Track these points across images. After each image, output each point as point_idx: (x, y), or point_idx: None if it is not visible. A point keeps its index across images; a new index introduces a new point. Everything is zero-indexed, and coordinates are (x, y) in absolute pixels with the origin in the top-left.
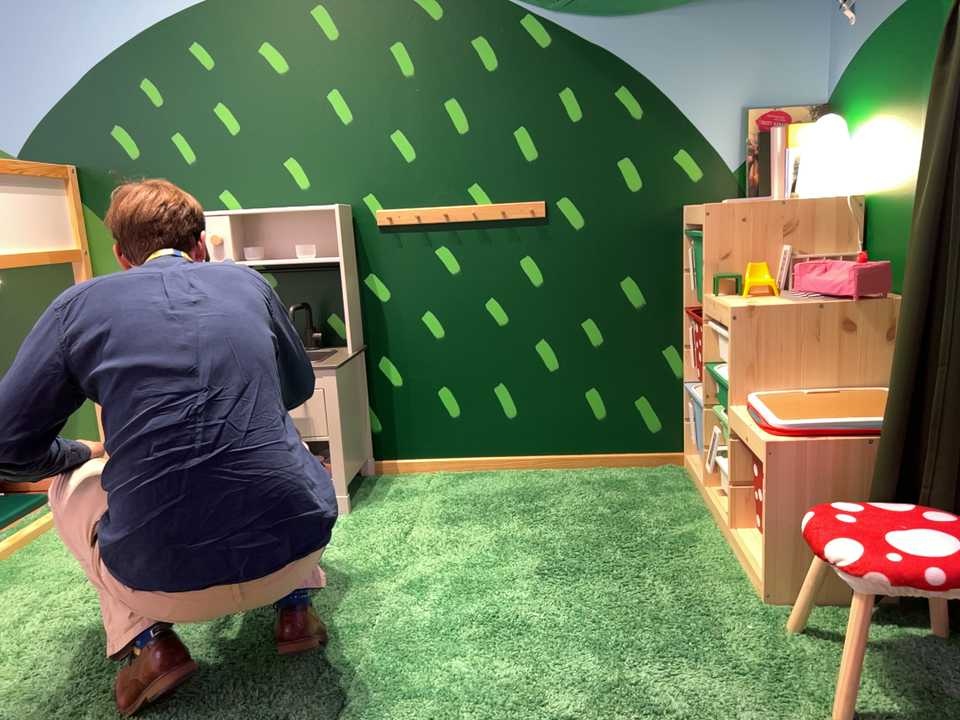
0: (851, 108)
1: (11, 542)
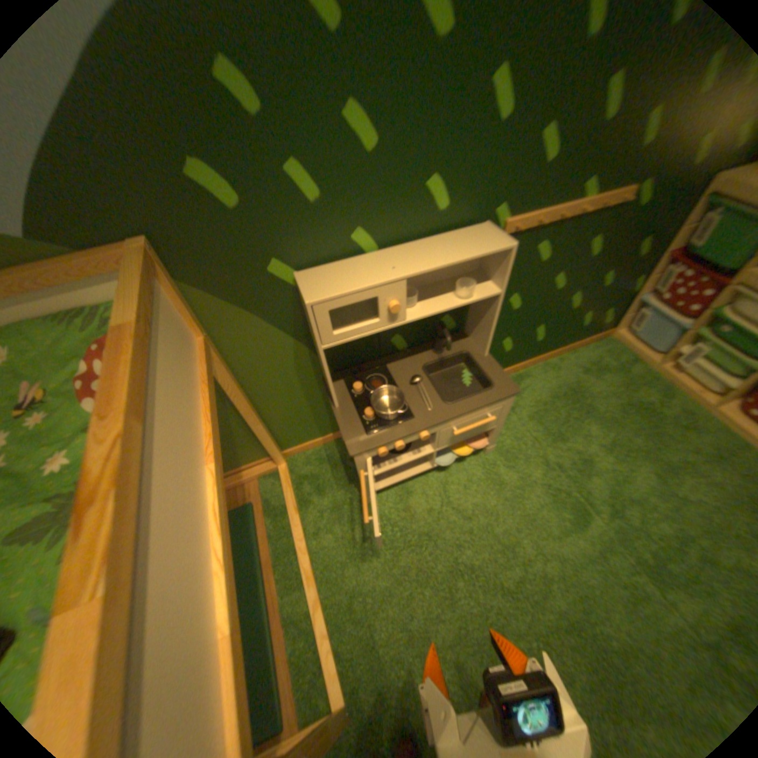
0: None
1: (312, 584)
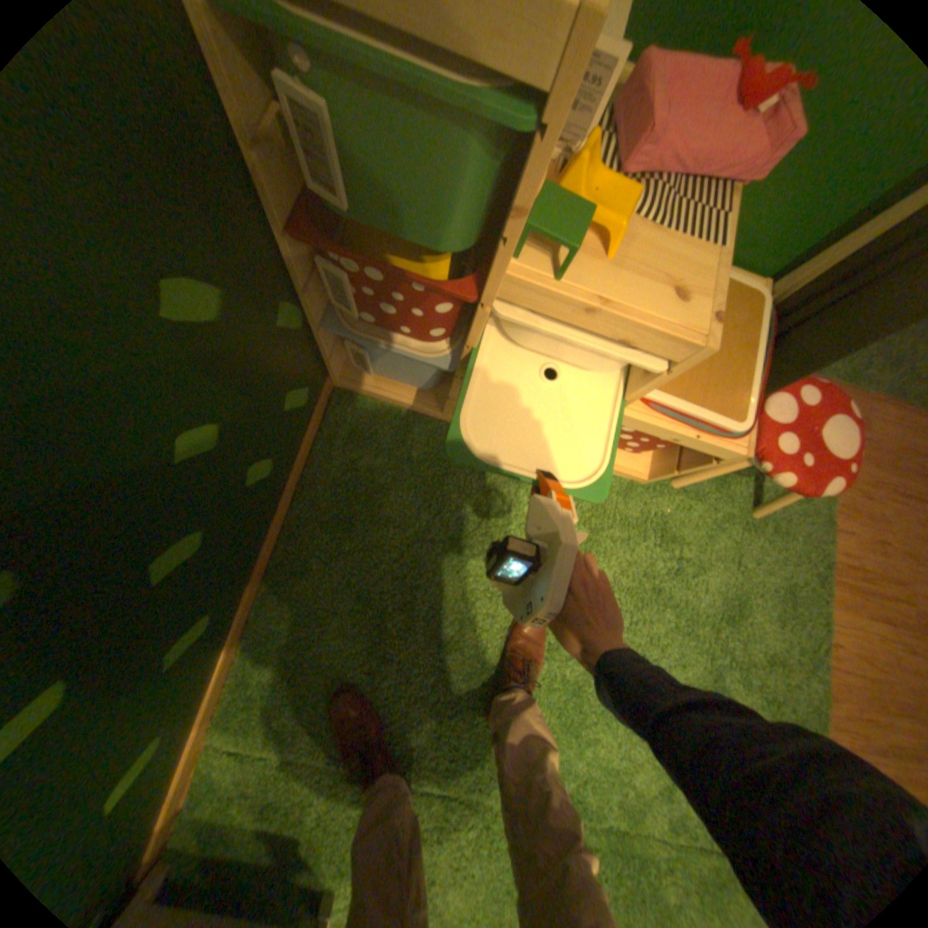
0: None
1: None
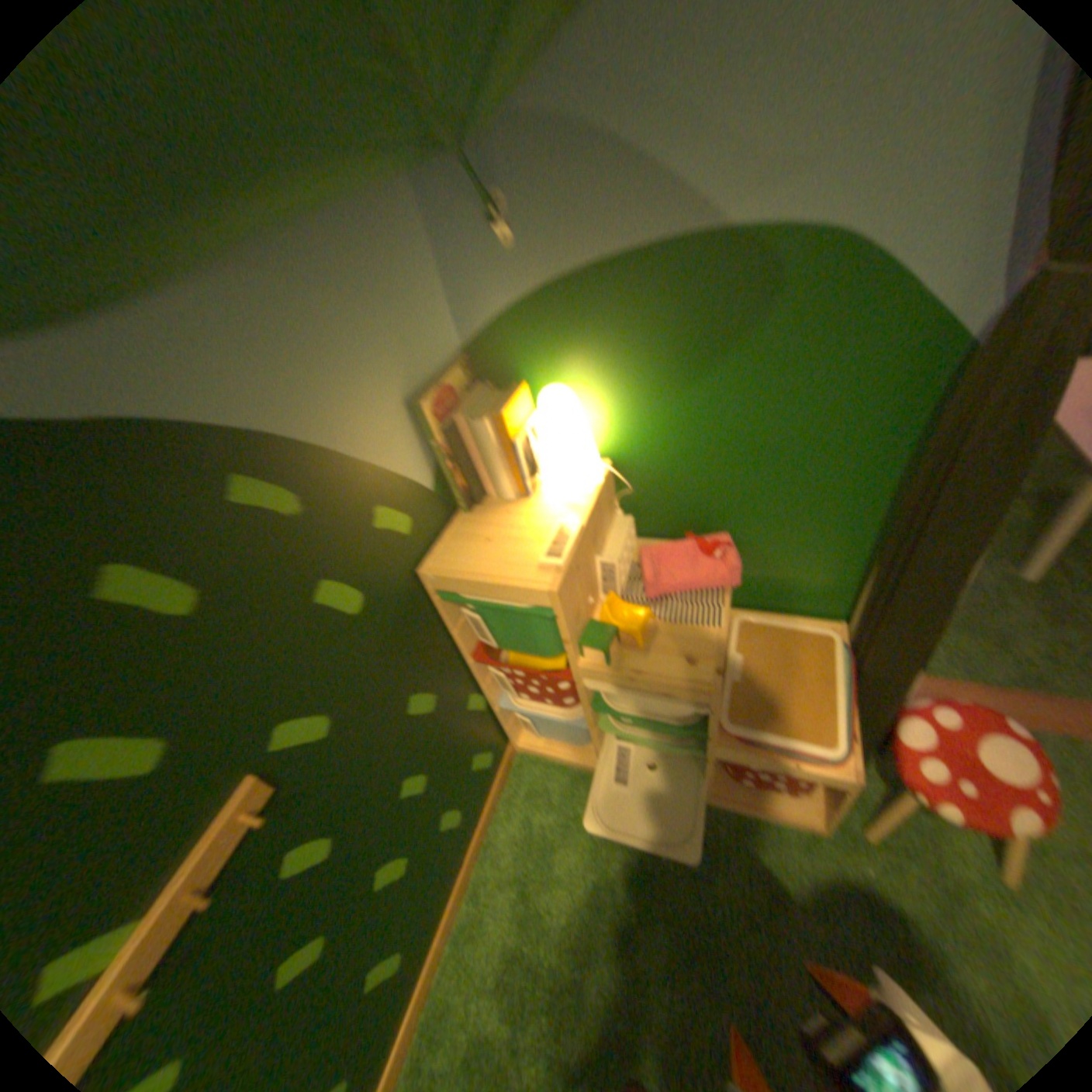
0: (542, 363)
1: None
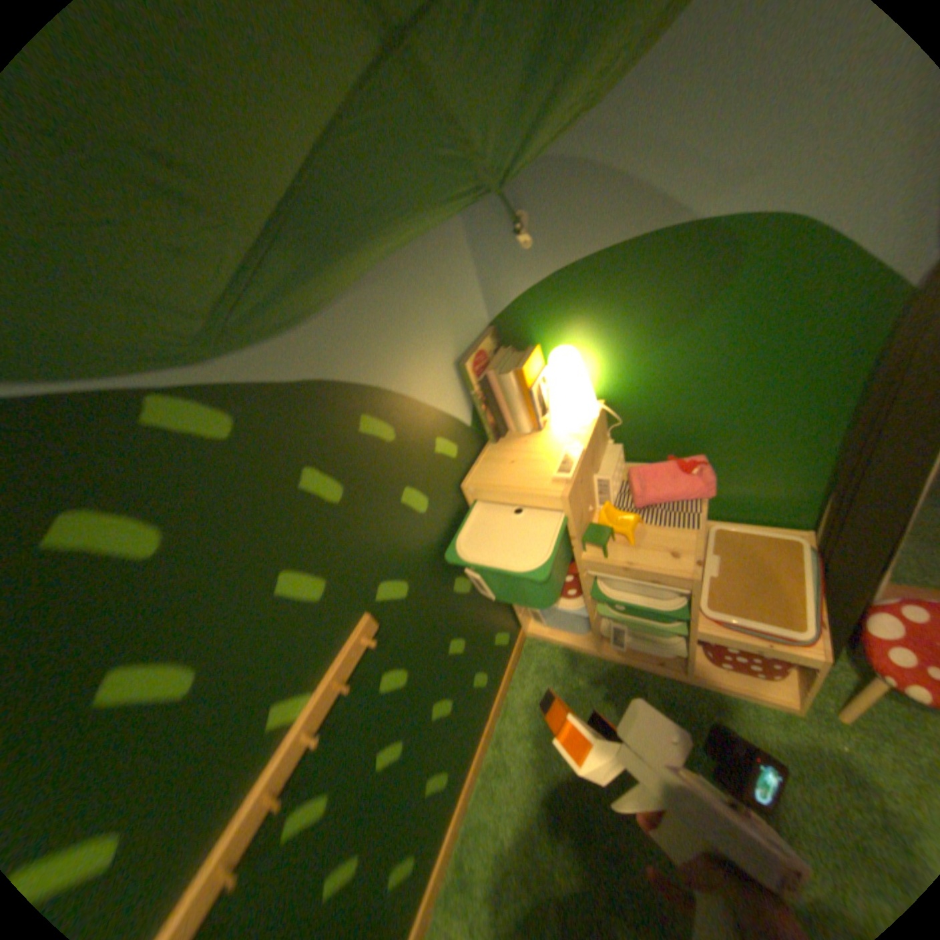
0: (550, 328)
1: None
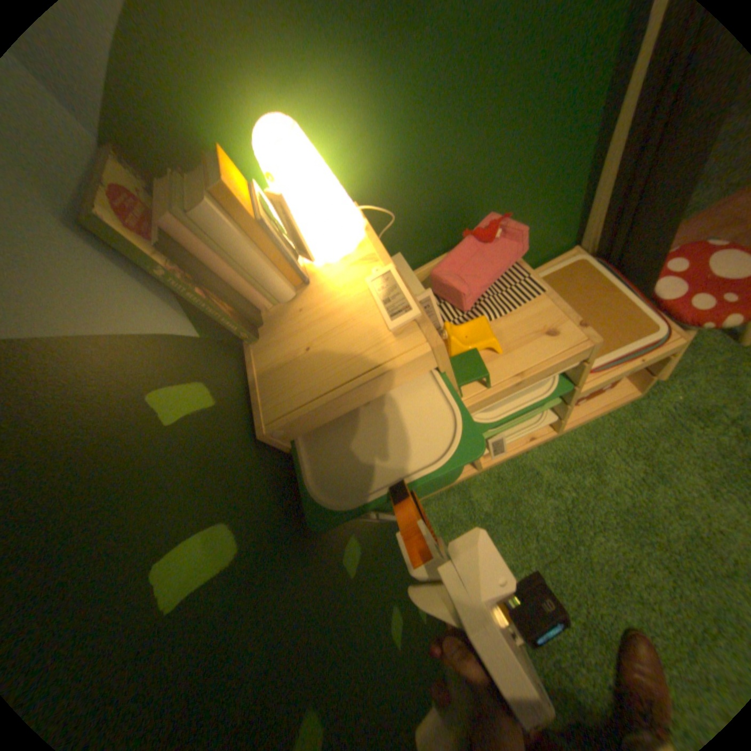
0: (217, 101)
1: None
